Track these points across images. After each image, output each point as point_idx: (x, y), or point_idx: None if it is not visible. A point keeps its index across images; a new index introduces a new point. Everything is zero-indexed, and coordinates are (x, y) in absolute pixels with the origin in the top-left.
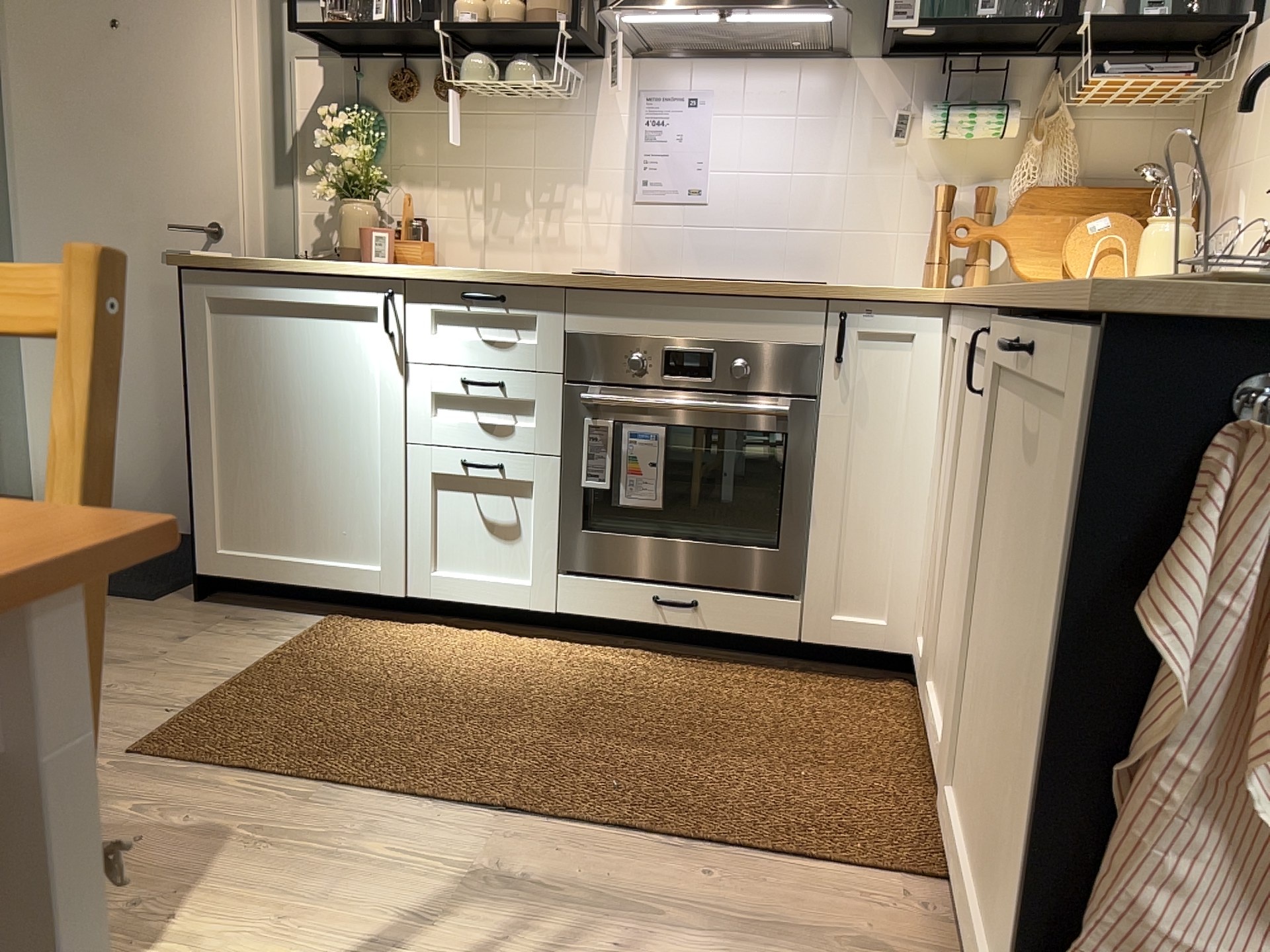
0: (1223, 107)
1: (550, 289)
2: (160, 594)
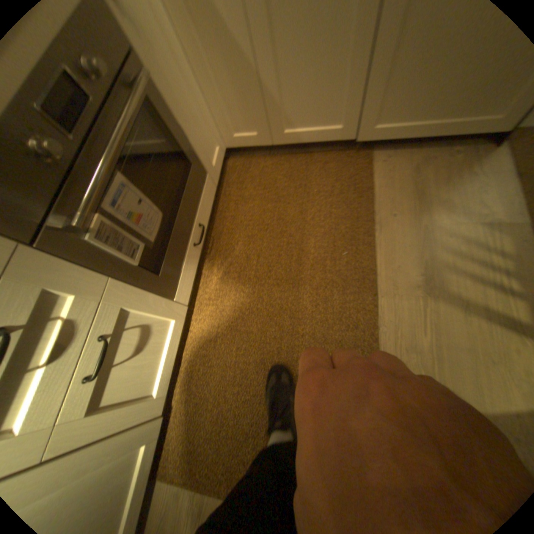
0: None
1: None
2: None
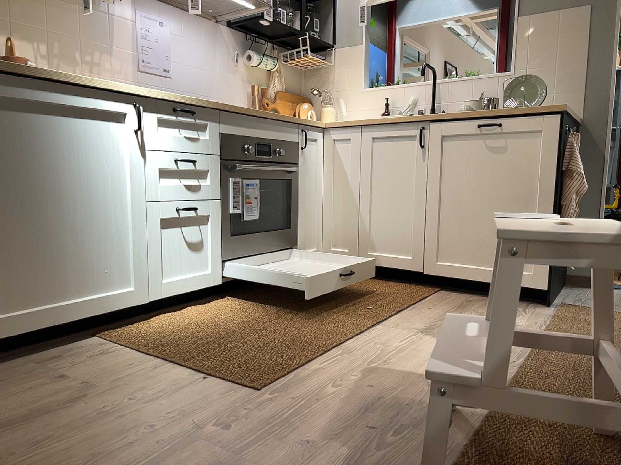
0: (320, 72)
1: (214, 110)
2: None
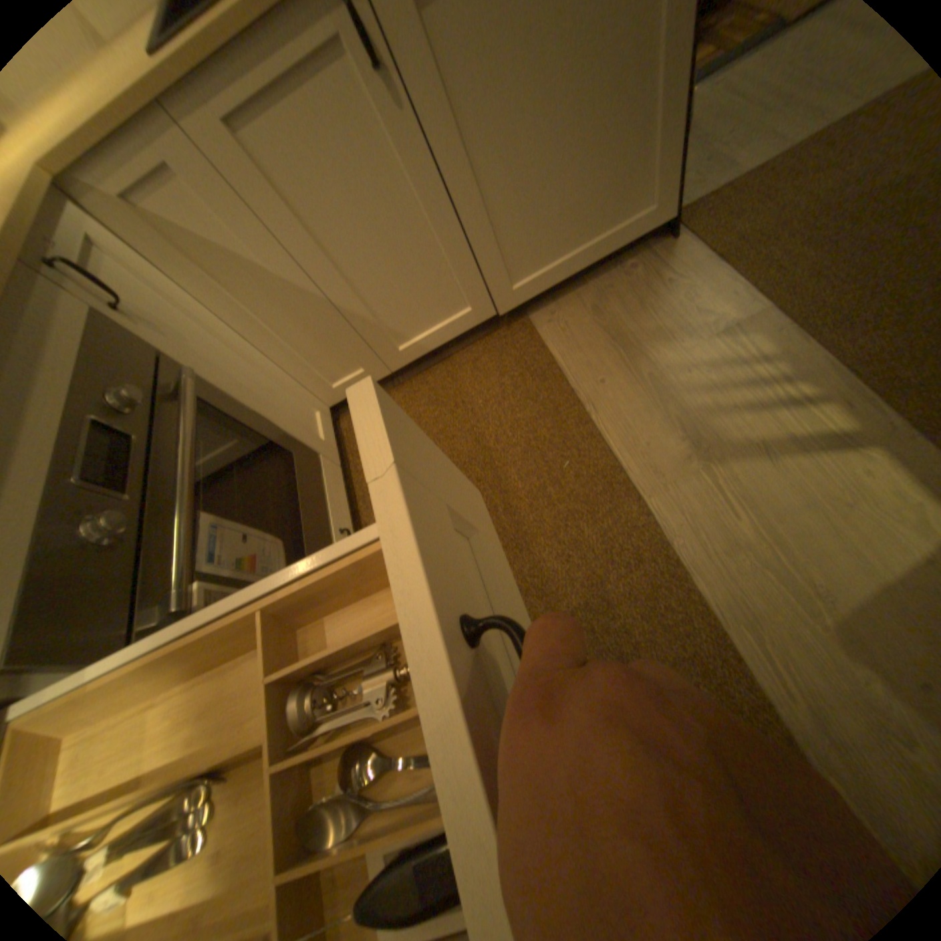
0: None
1: None
2: None
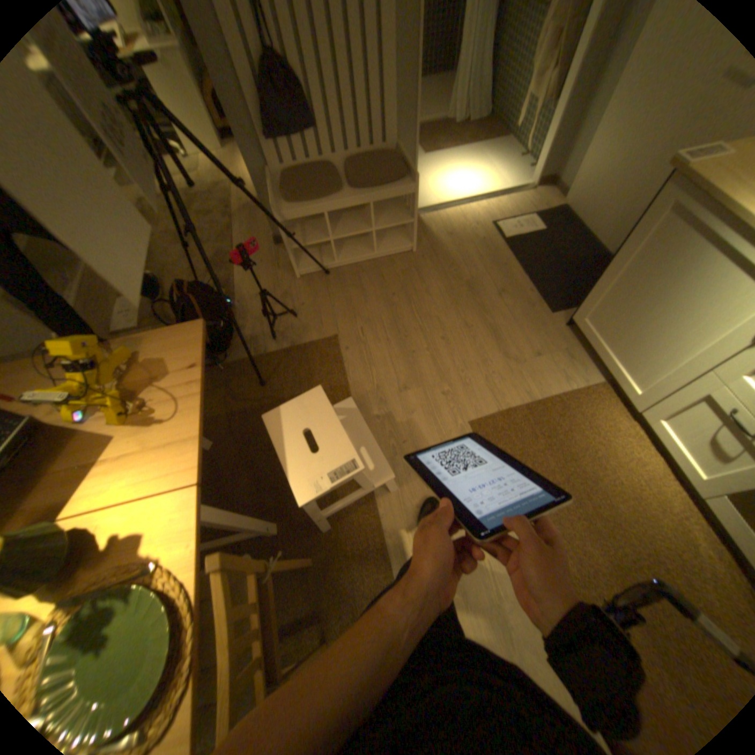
0: None
1: None
2: (558, 310)
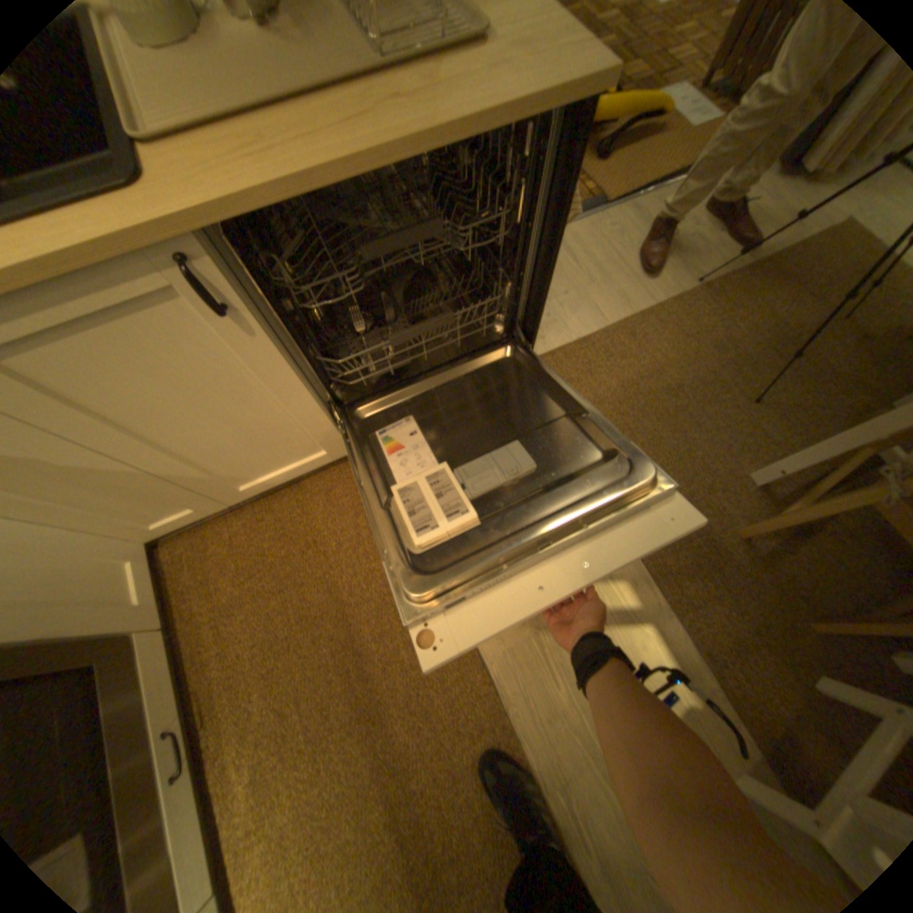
0: None
1: None
2: None
